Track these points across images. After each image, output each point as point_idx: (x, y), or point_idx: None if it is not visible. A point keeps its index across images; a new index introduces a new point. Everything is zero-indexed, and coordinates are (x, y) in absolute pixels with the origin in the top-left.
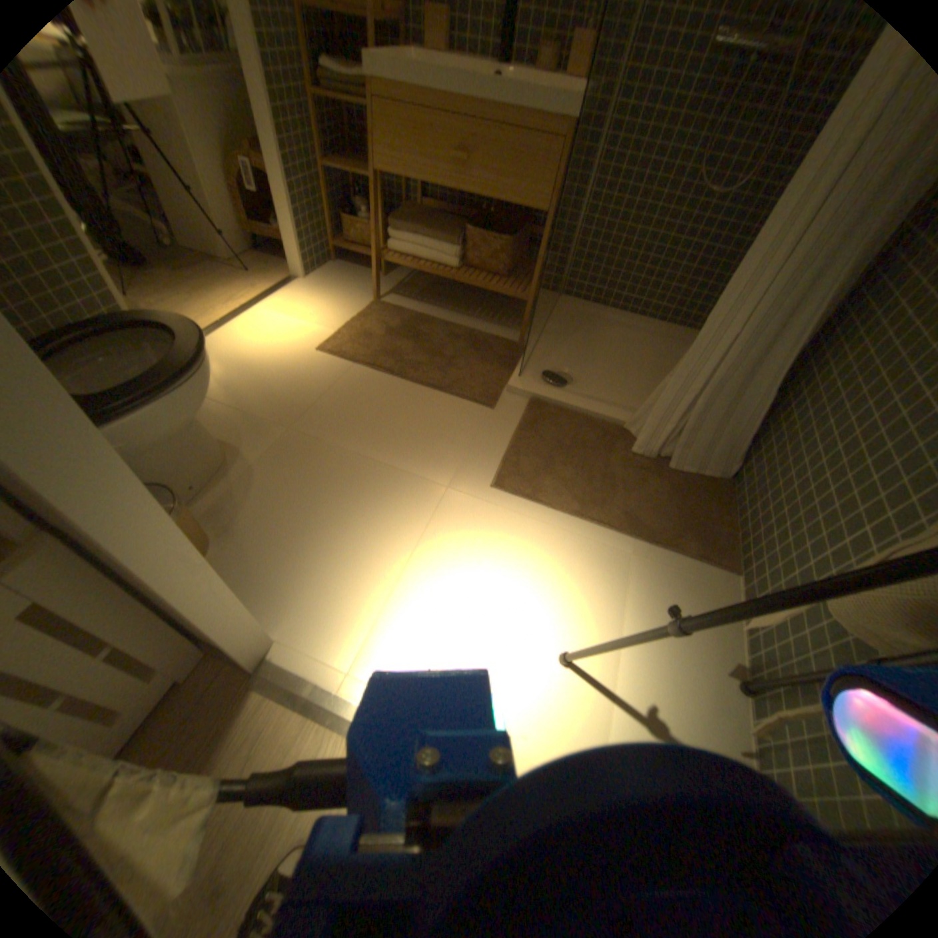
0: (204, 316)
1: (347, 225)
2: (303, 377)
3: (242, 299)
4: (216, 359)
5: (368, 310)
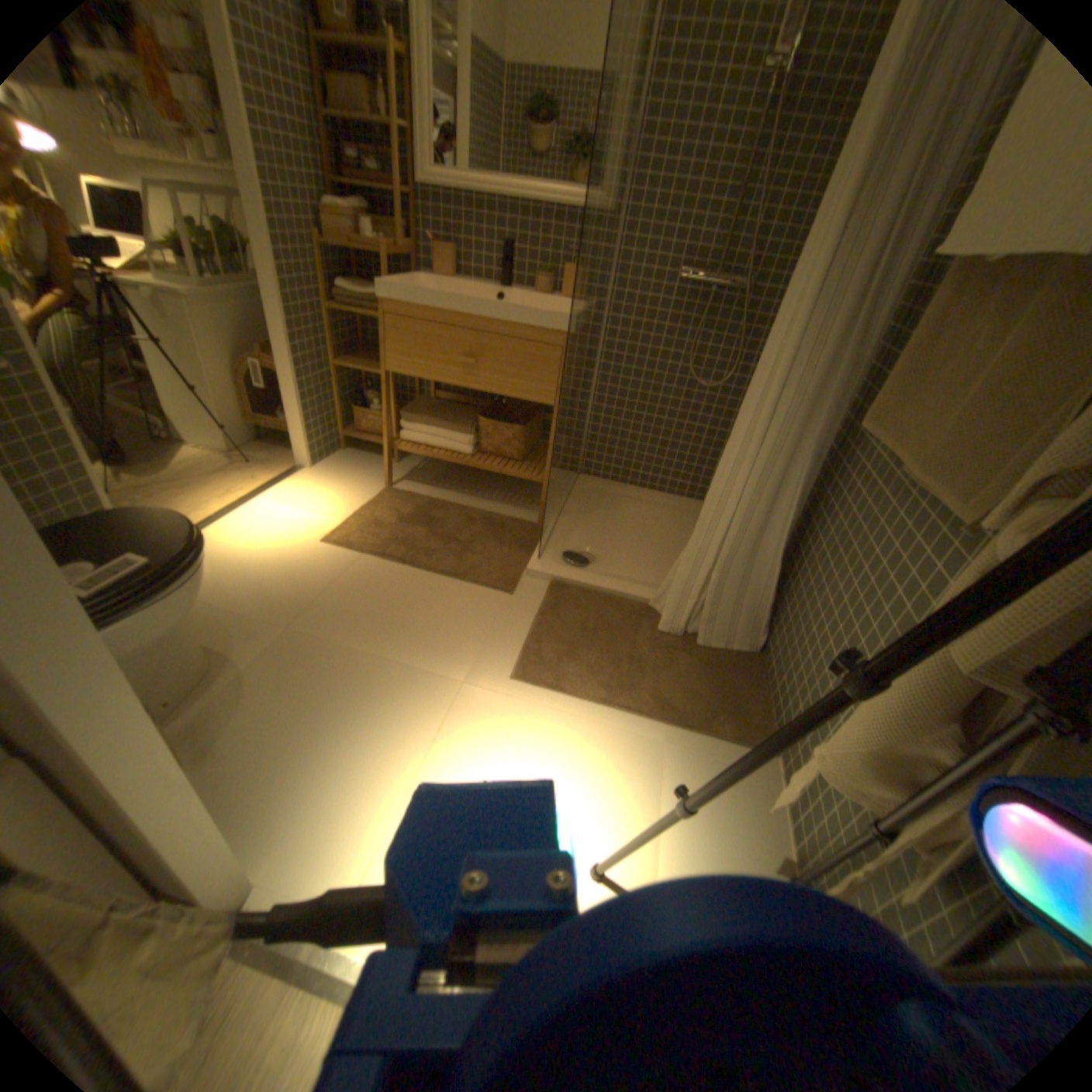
0: (196, 512)
1: (359, 417)
2: (304, 572)
3: (241, 492)
4: (206, 557)
5: (379, 498)
